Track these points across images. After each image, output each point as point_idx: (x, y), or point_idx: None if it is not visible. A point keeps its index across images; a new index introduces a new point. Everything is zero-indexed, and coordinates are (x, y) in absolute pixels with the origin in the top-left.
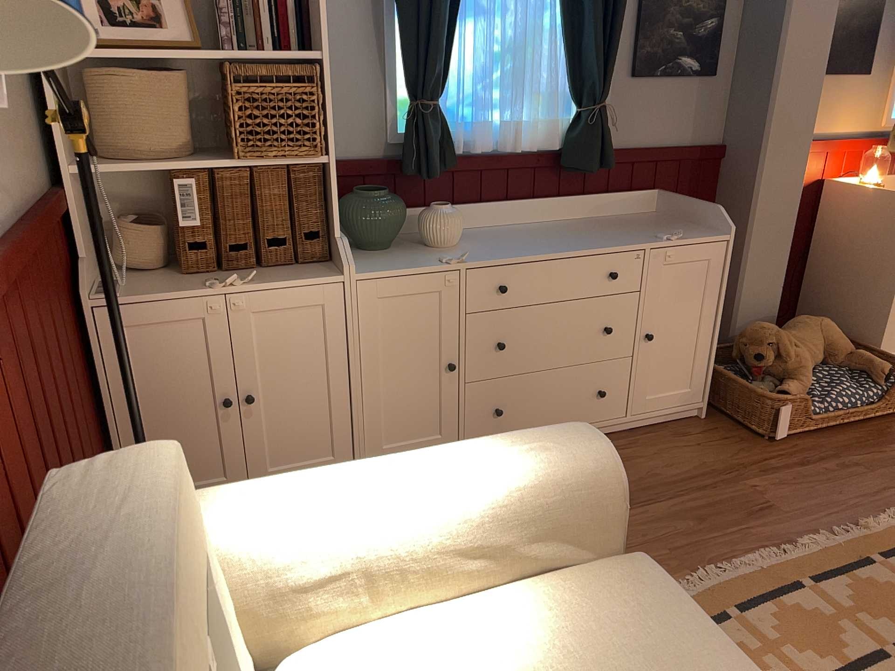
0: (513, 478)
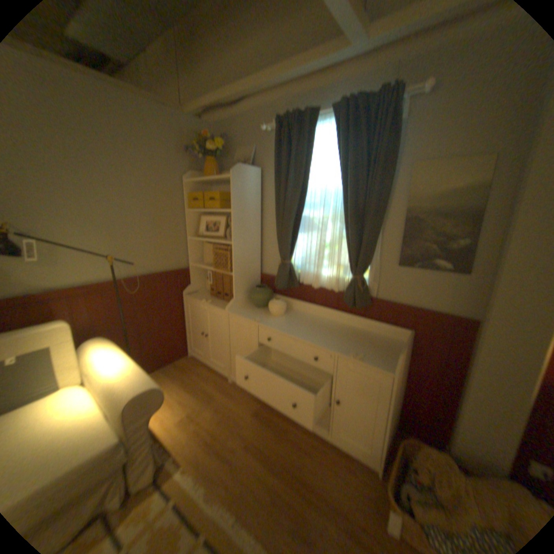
0: (112, 385)
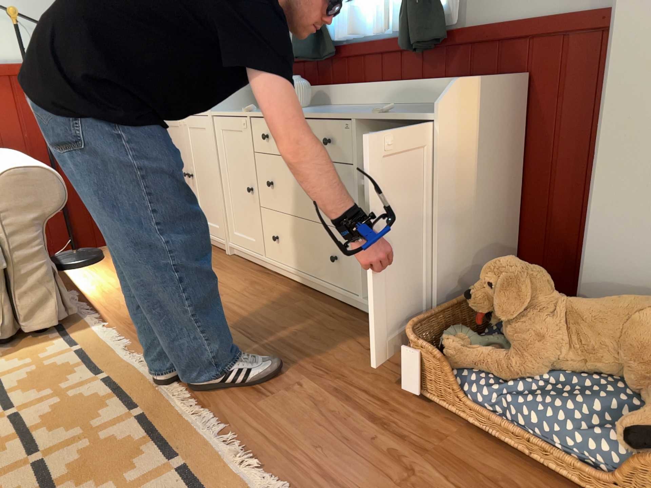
0: None
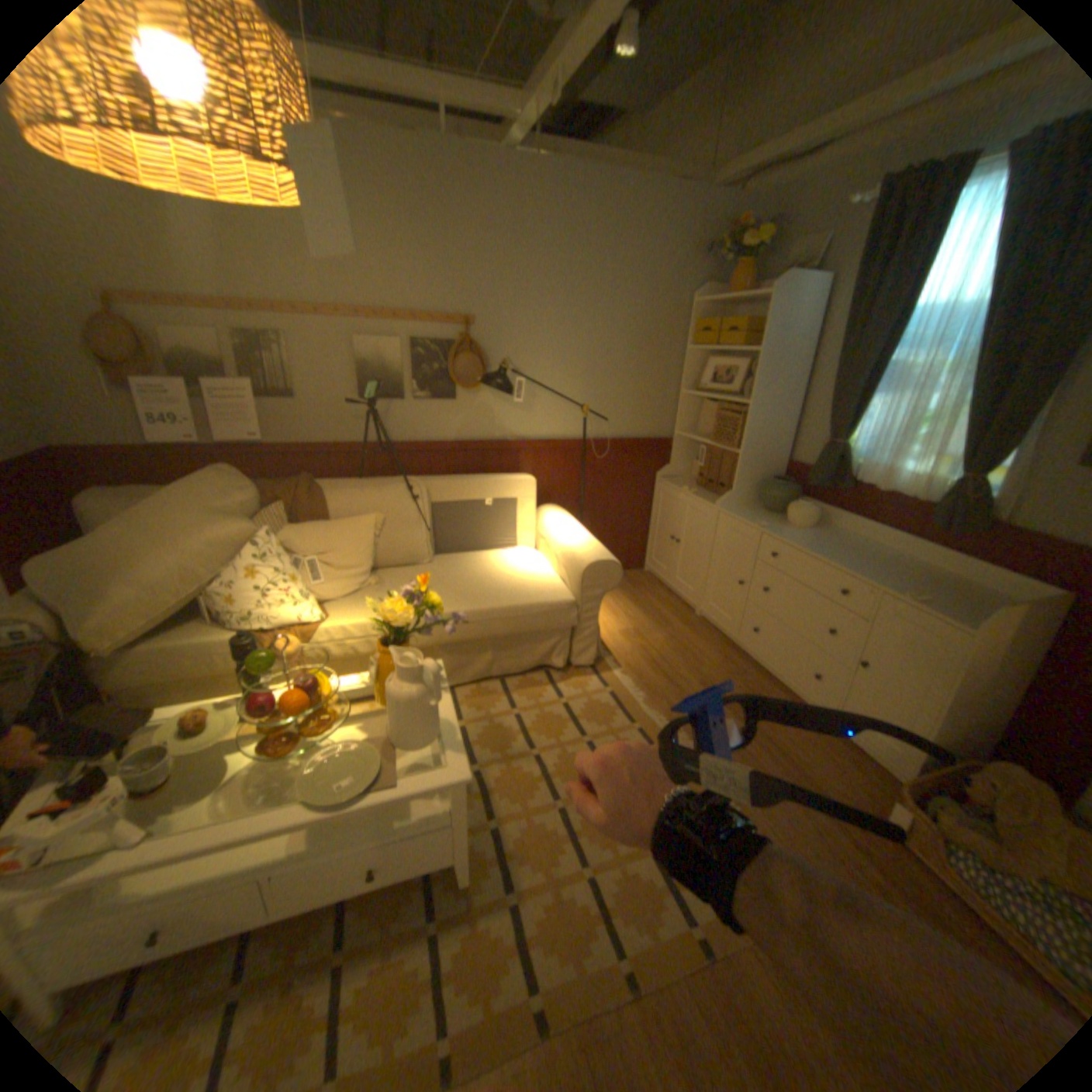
0: (574, 548)
